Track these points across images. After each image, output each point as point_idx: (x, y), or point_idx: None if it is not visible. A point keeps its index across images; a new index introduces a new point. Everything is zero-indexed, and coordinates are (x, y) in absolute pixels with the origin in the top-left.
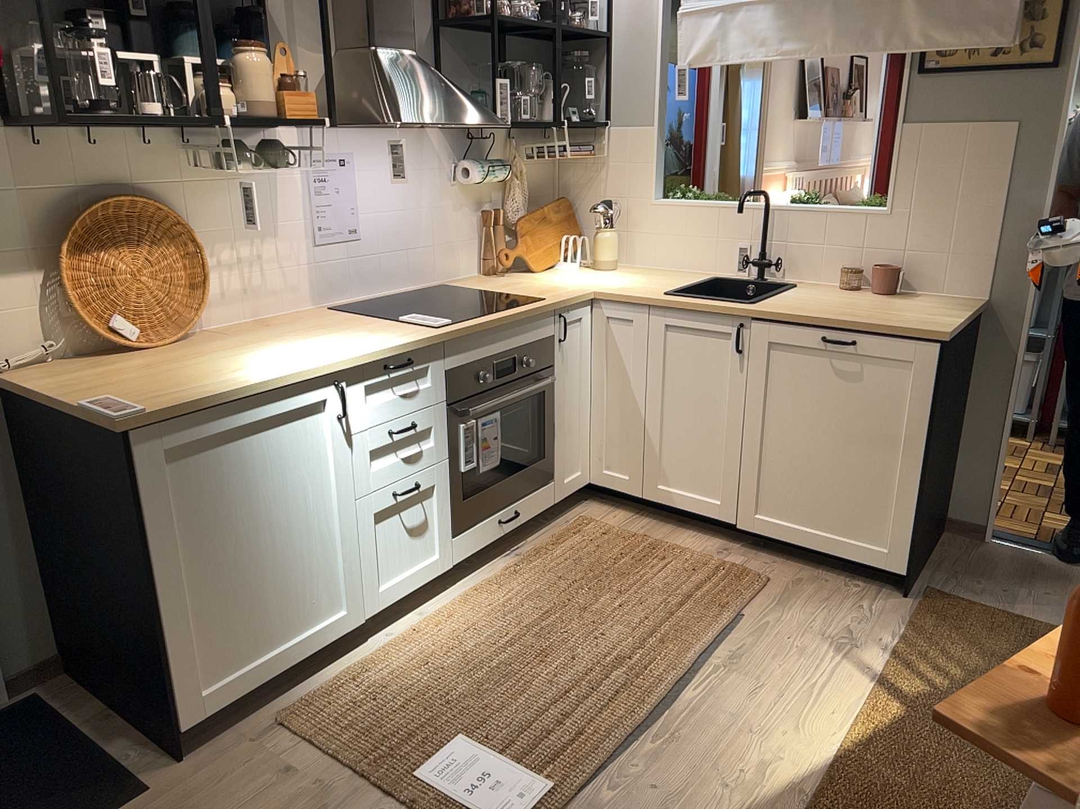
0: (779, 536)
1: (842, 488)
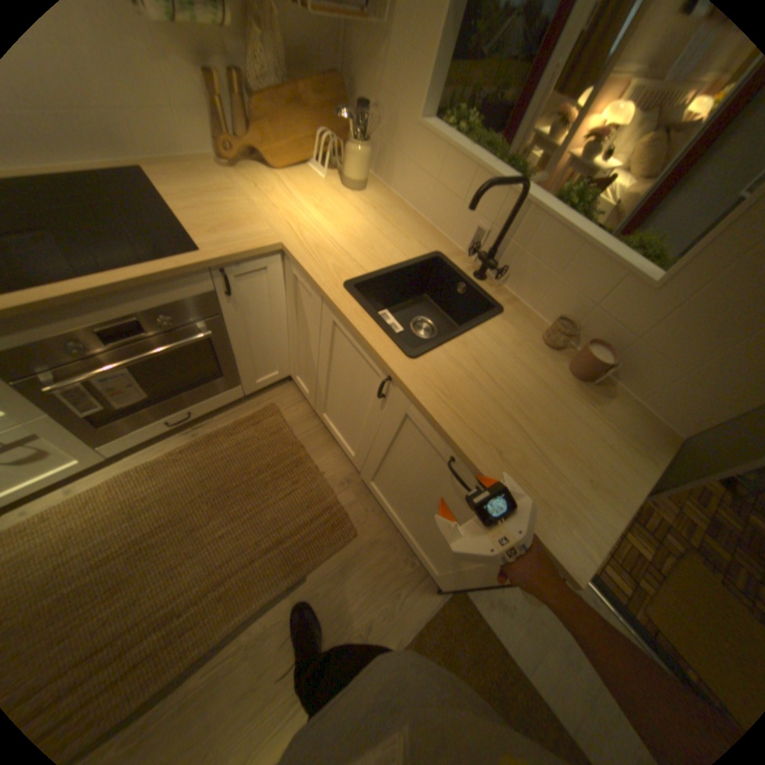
0: (379, 503)
1: (424, 528)
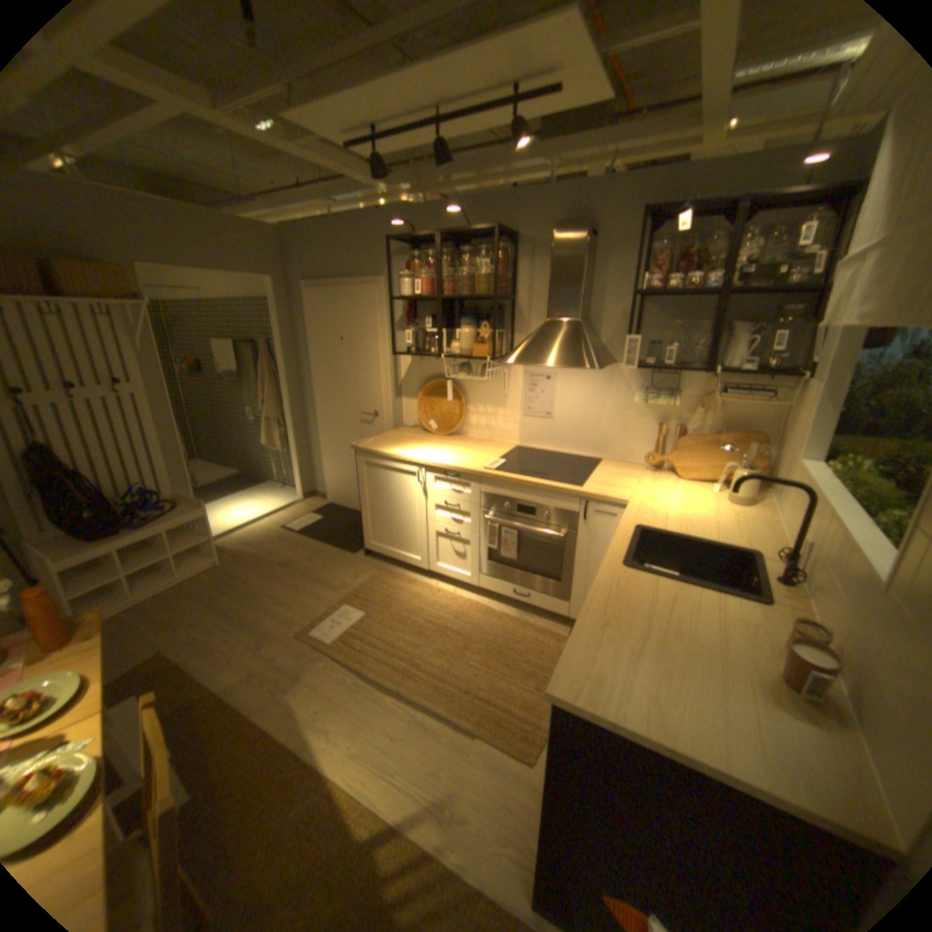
0: None
1: None
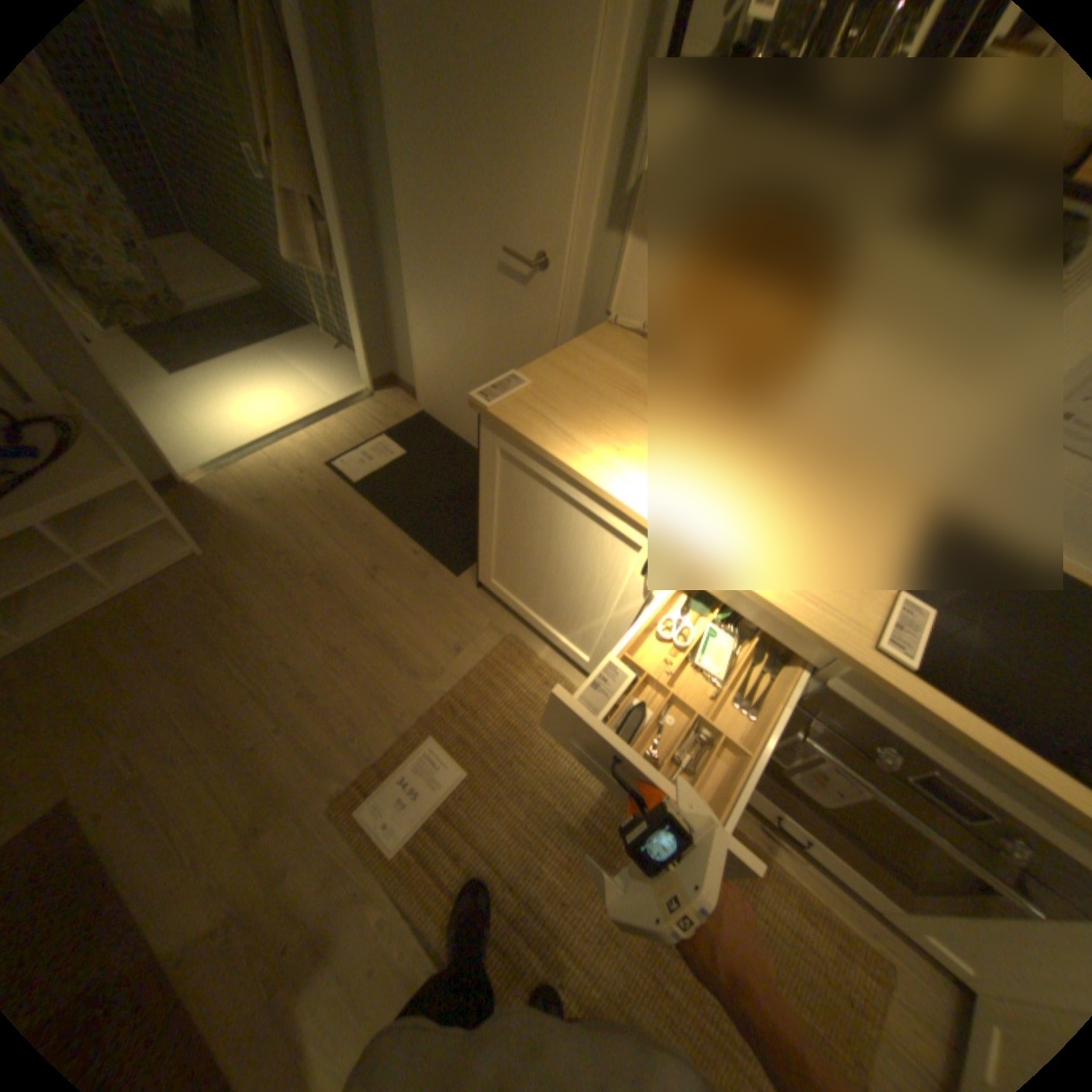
0: None
1: None
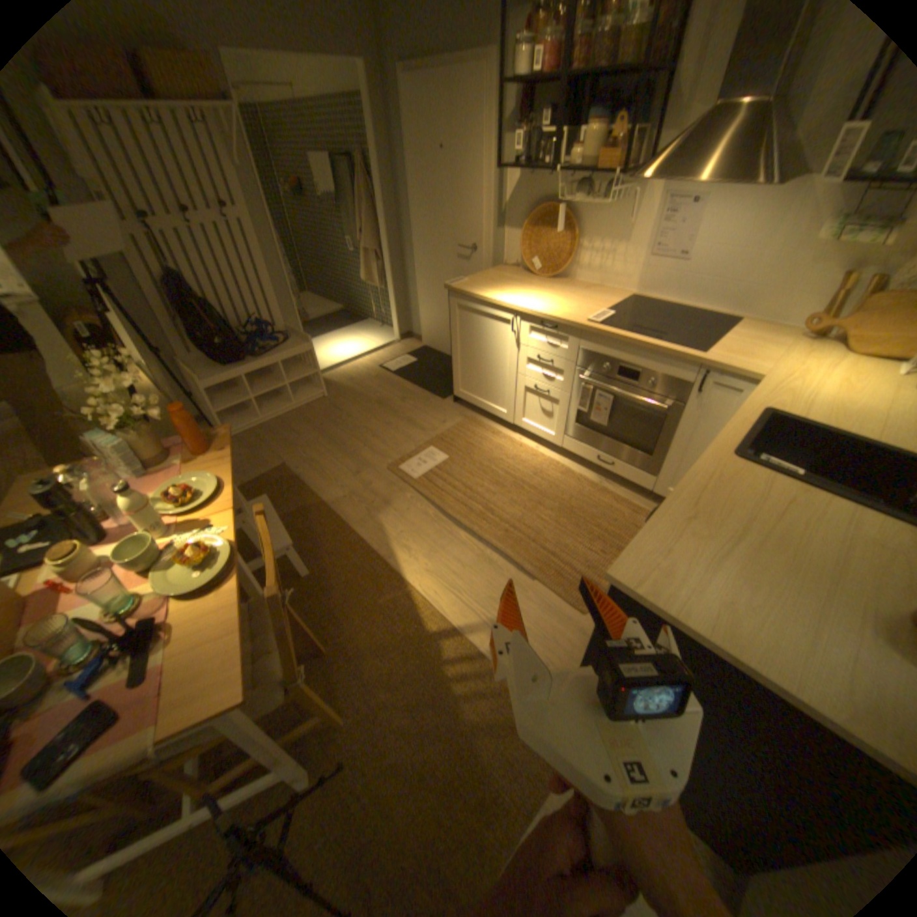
0: None
1: None
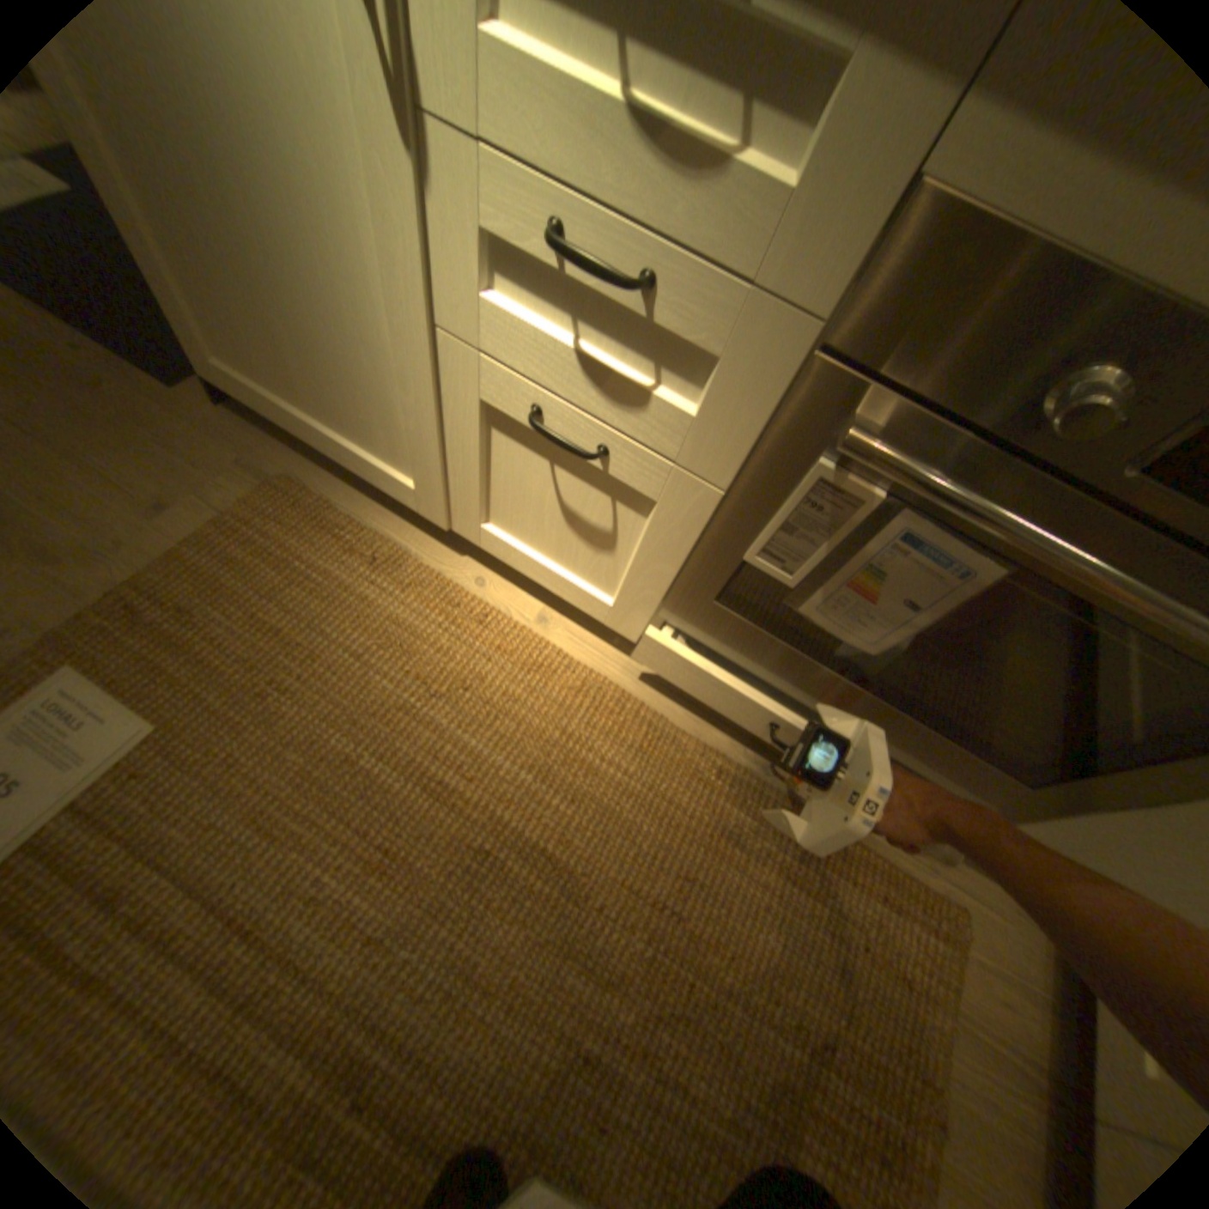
0: None
1: None
